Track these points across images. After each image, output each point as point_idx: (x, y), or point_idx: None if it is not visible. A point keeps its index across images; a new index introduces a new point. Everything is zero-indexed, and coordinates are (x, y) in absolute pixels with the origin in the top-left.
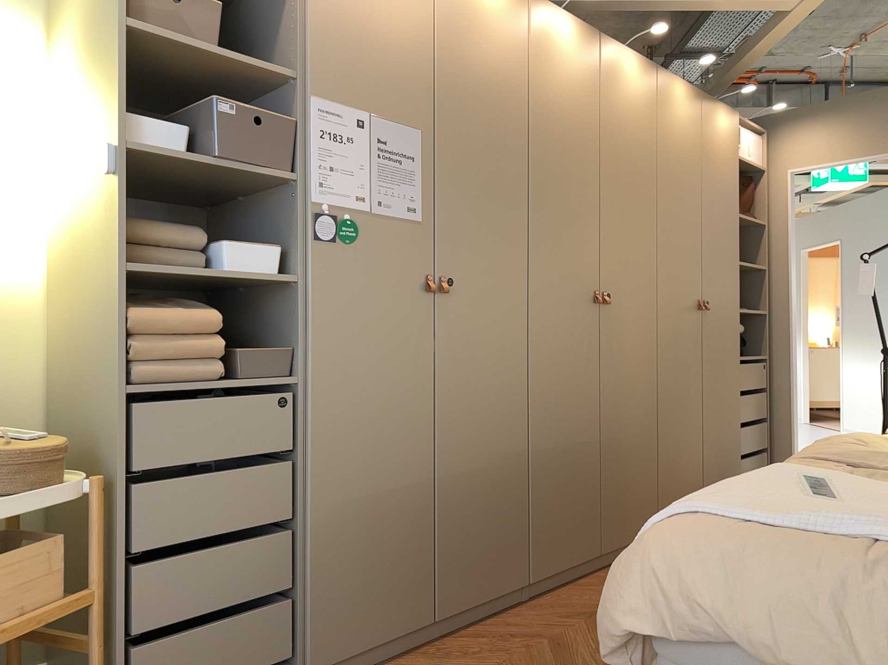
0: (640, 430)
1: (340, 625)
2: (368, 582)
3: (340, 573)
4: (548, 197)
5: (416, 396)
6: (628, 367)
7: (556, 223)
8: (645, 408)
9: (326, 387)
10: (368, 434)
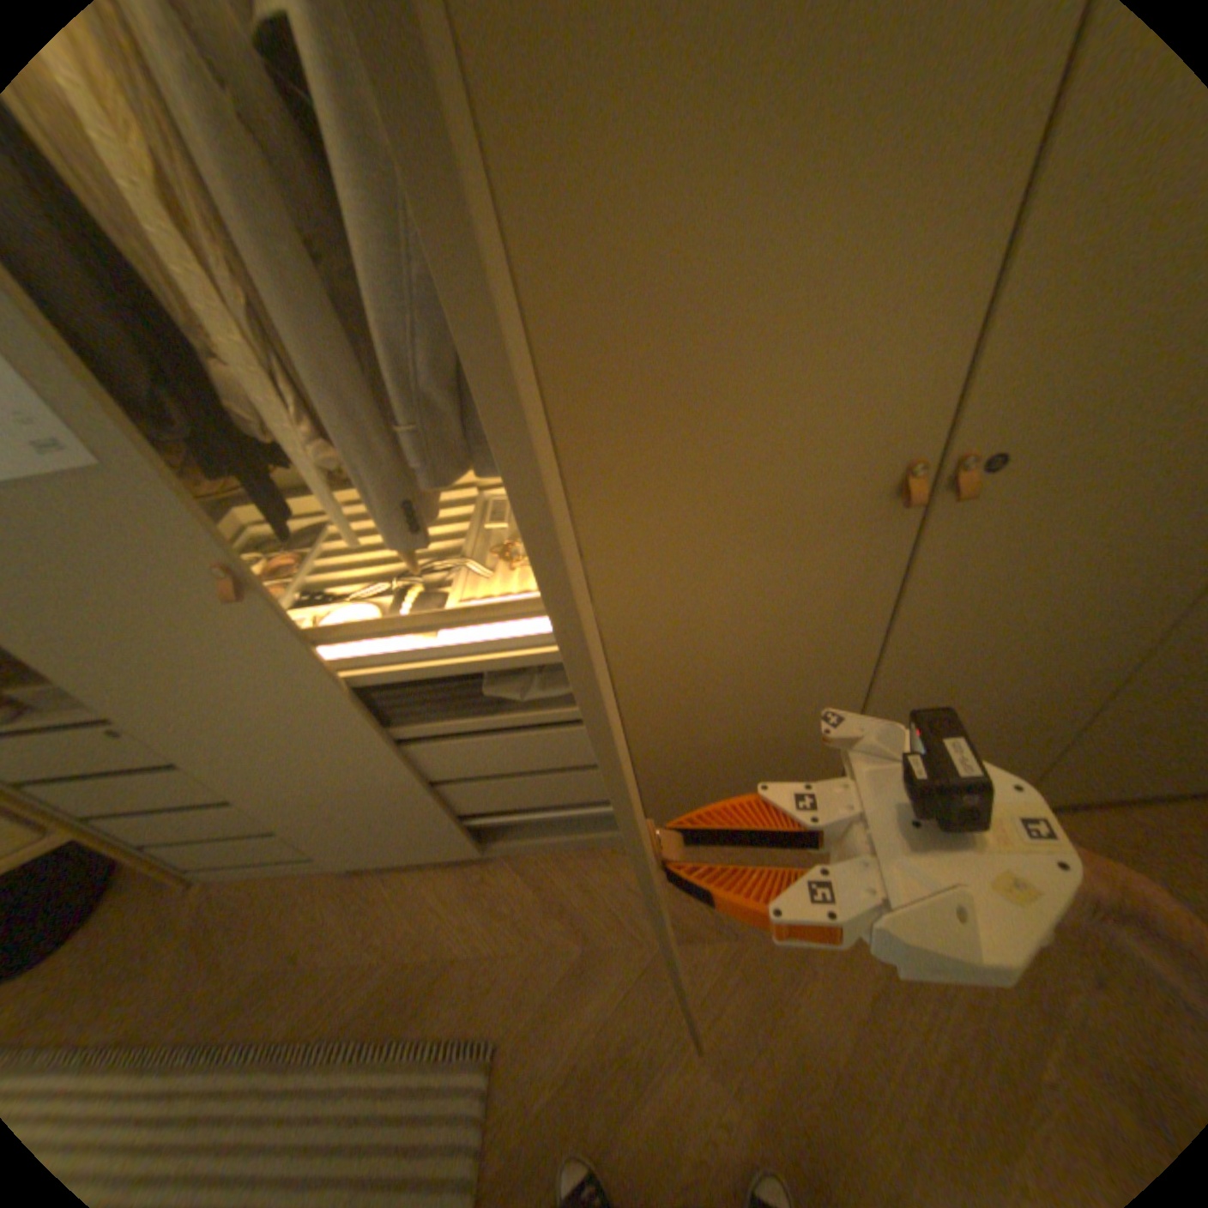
0: (1017, 713)
1: (348, 856)
2: (364, 839)
3: (321, 835)
4: (620, 176)
5: (329, 720)
6: (1022, 621)
7: (682, 290)
8: (1064, 682)
9: (152, 727)
10: (266, 756)
